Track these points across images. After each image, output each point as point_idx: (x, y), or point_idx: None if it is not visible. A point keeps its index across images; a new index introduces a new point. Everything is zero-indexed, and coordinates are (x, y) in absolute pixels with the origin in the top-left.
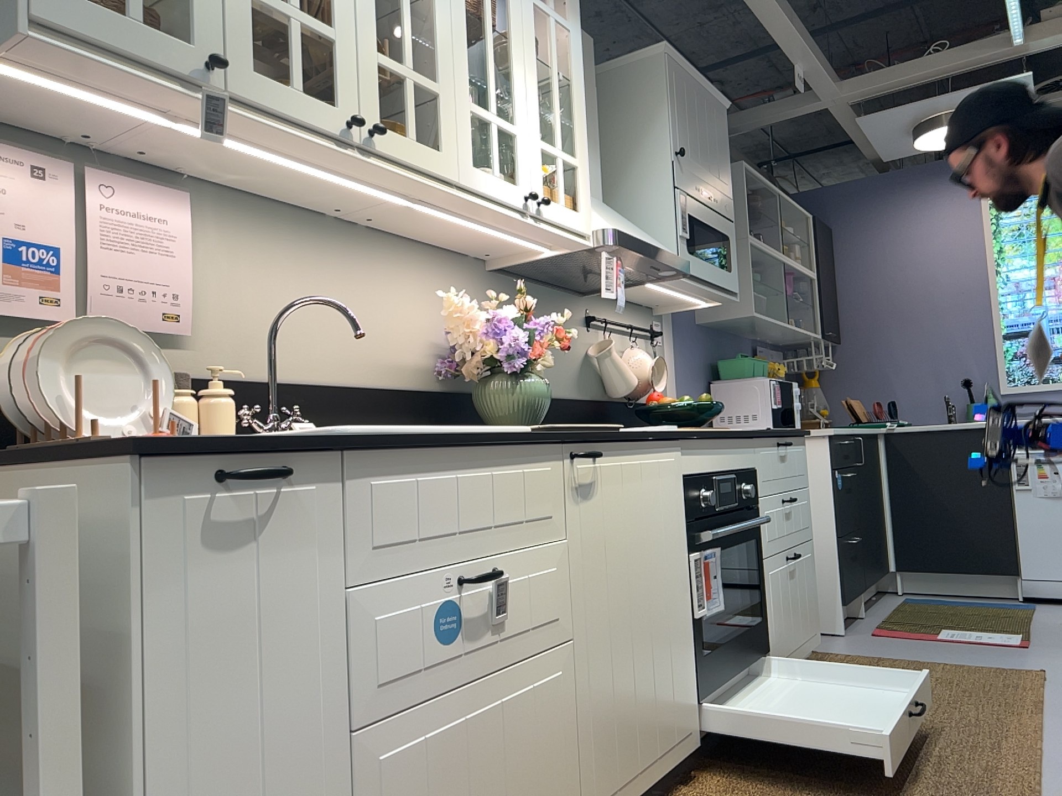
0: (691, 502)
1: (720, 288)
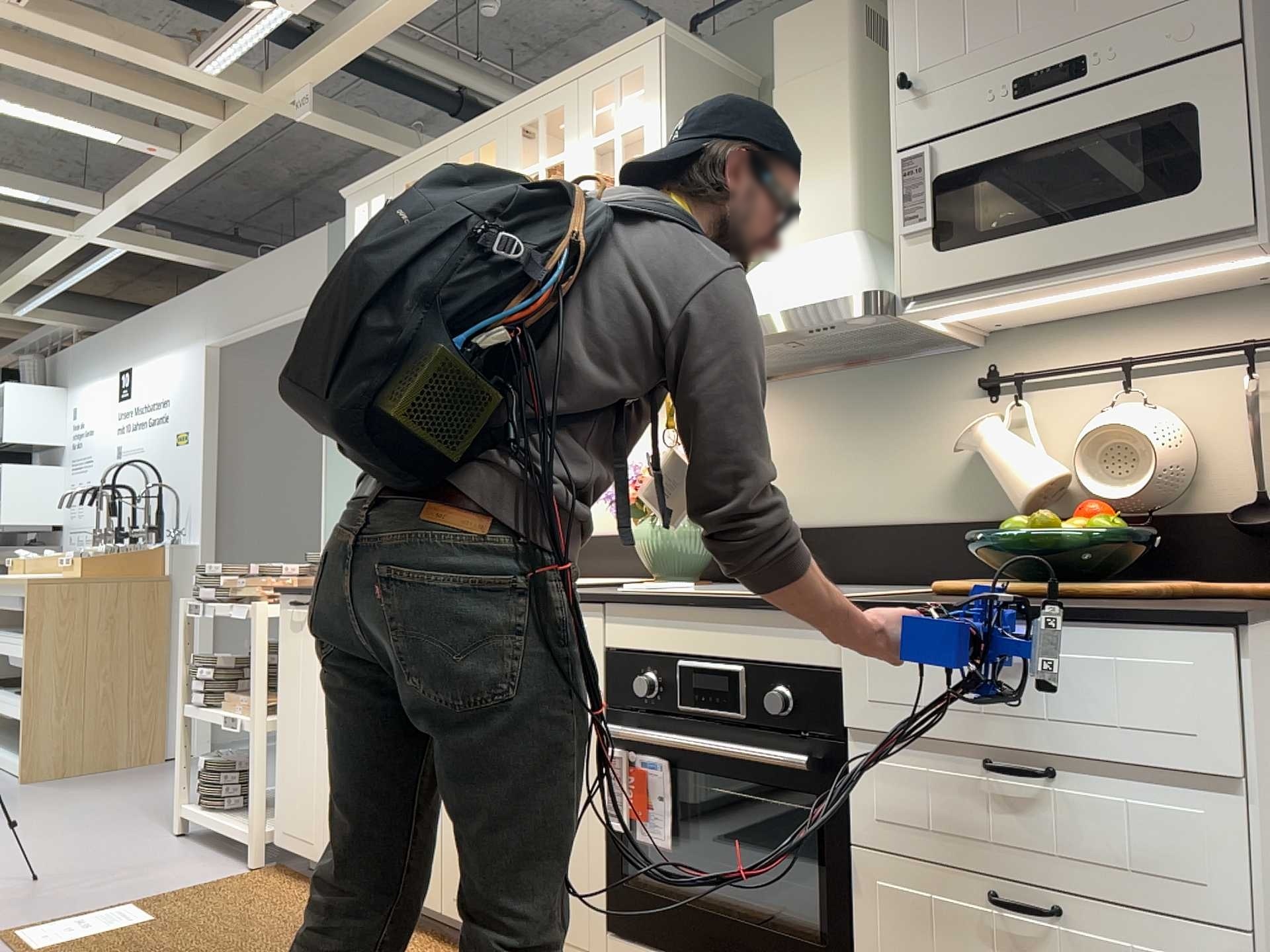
0: (616, 684)
1: (1127, 254)
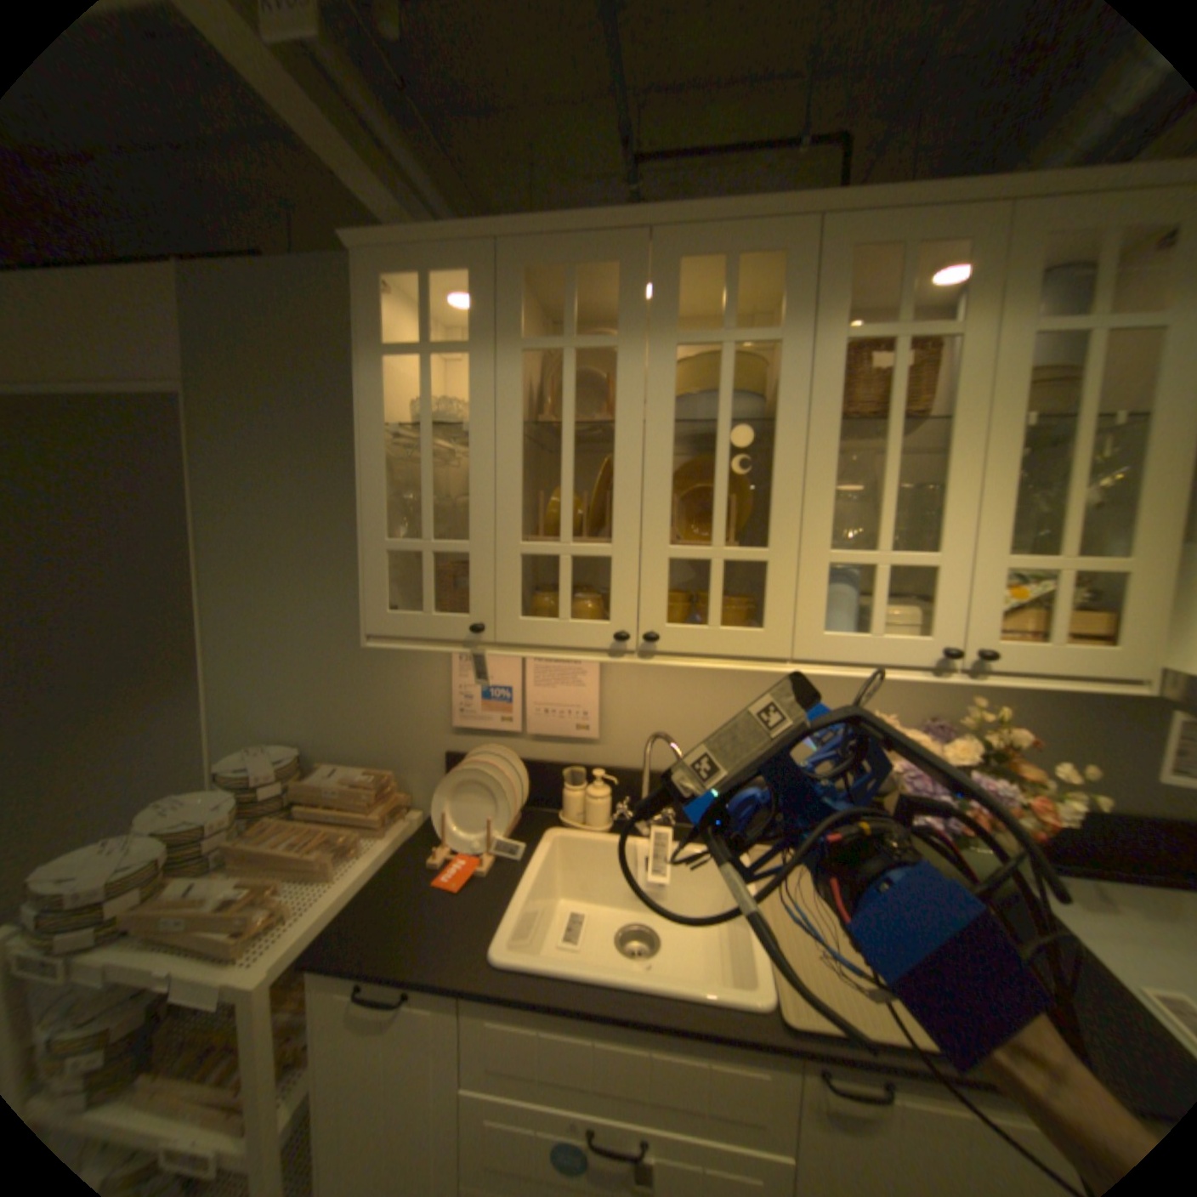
0: None
1: None
